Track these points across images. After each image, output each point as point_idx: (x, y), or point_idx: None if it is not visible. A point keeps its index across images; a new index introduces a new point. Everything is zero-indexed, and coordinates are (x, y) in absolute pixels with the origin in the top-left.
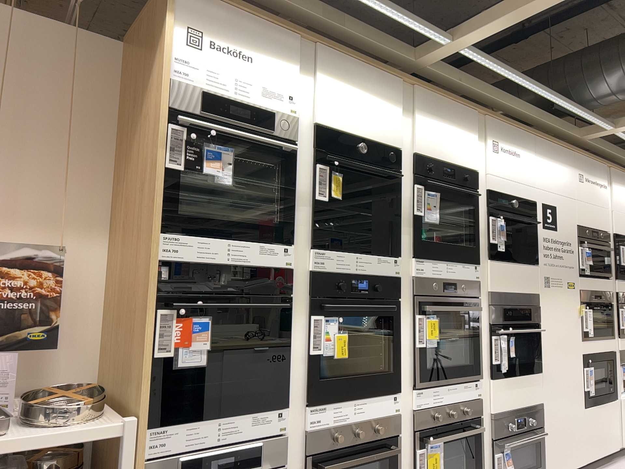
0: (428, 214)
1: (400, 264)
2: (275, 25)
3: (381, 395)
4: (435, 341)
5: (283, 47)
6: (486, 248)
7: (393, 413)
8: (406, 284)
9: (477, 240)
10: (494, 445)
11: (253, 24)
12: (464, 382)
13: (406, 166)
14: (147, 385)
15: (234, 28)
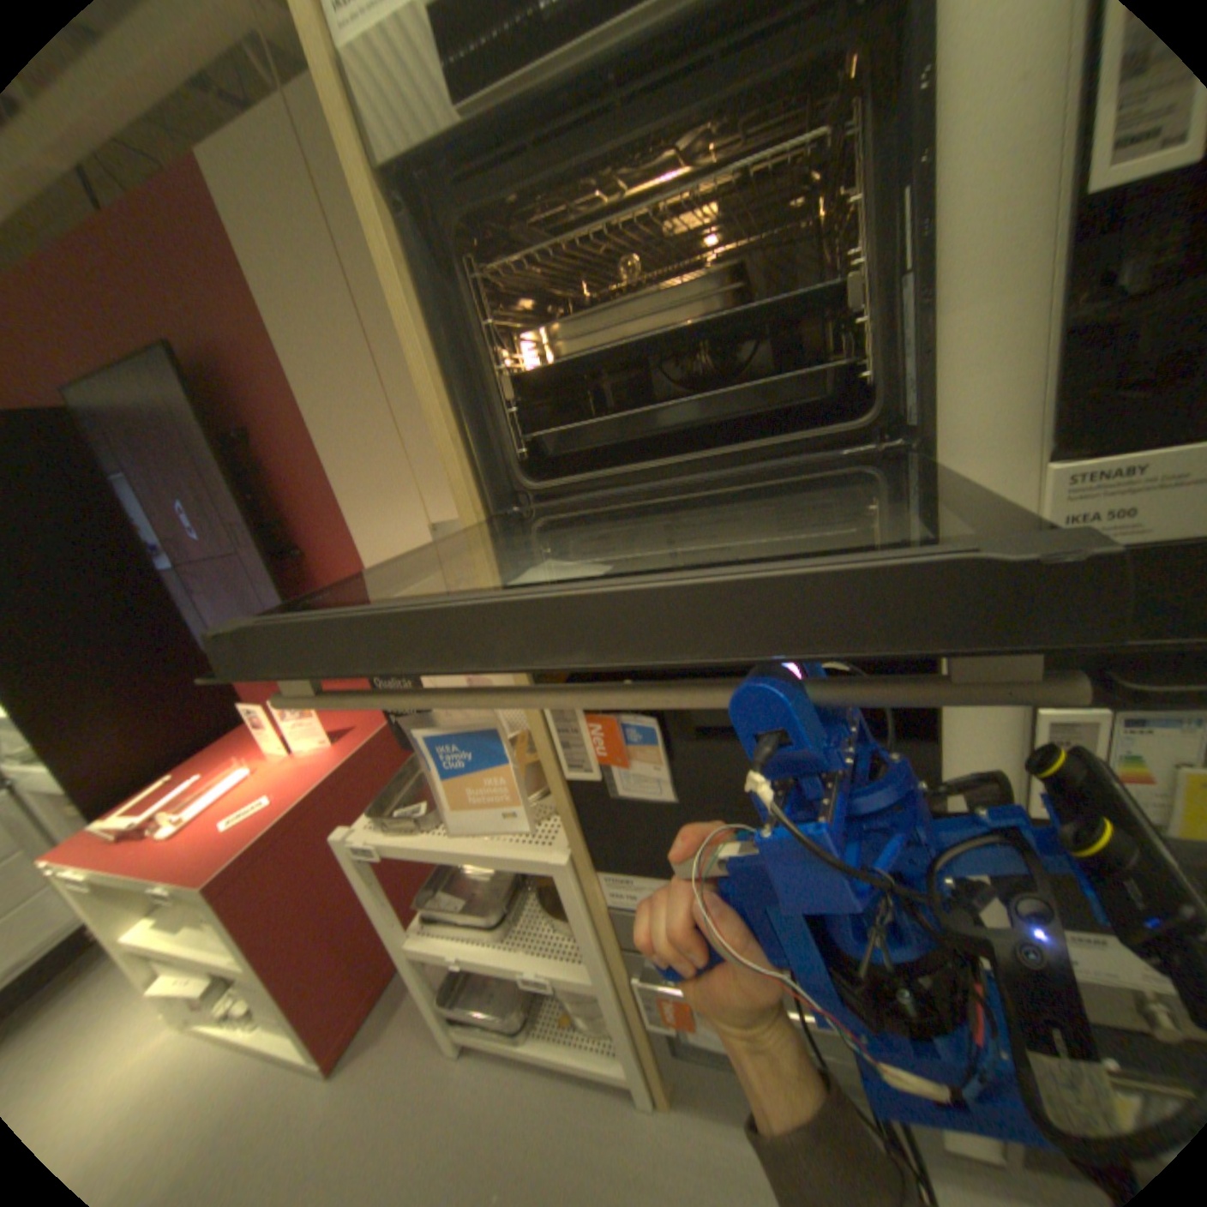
0: None
1: None
2: None
3: None
4: None
5: None
6: None
7: None
8: None
9: None
10: None
11: None
12: None
13: None
14: (571, 820)
15: None
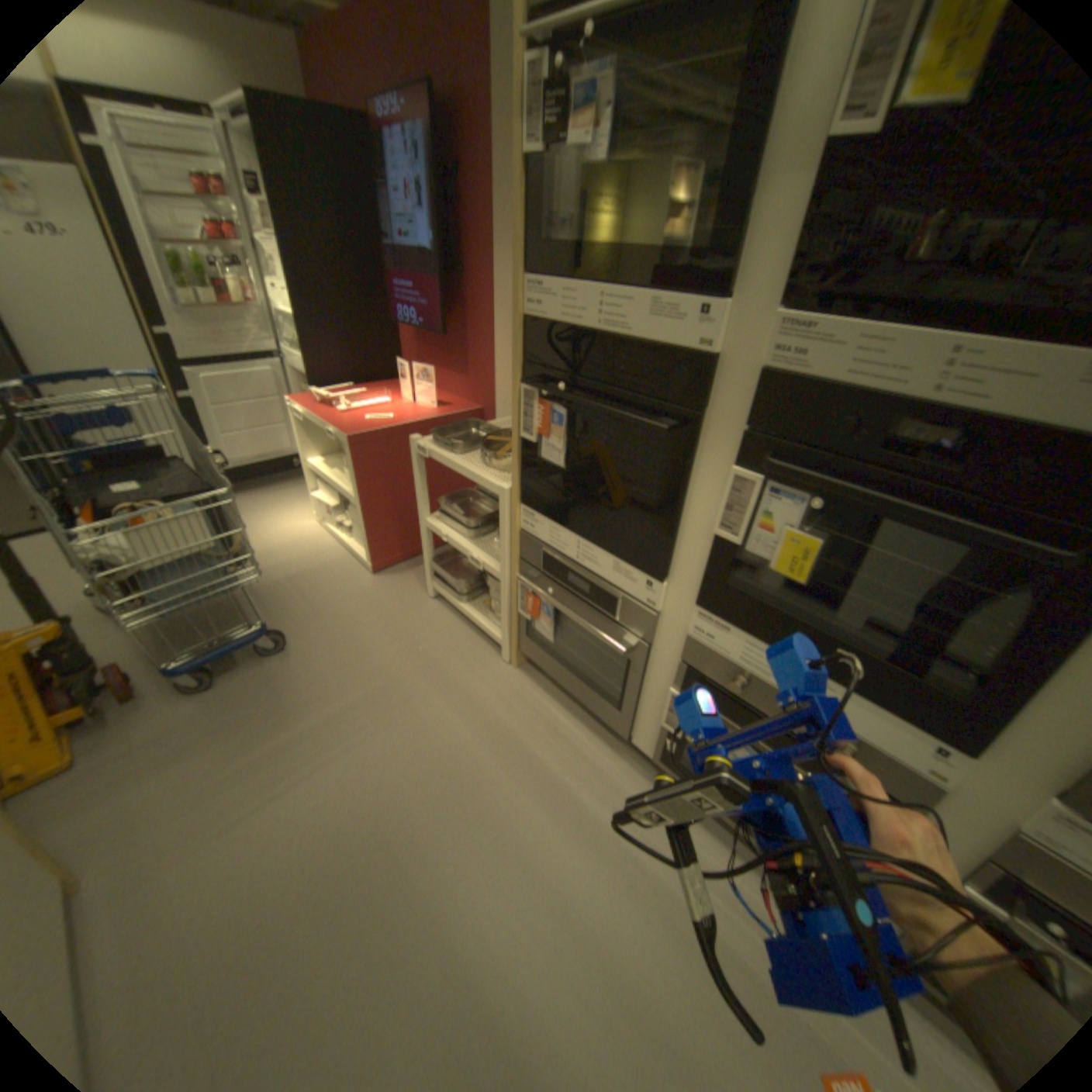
0: None
1: None
2: None
3: (896, 716)
4: None
5: None
6: None
7: (922, 773)
8: None
9: None
10: None
11: None
12: None
13: None
14: (517, 465)
15: None
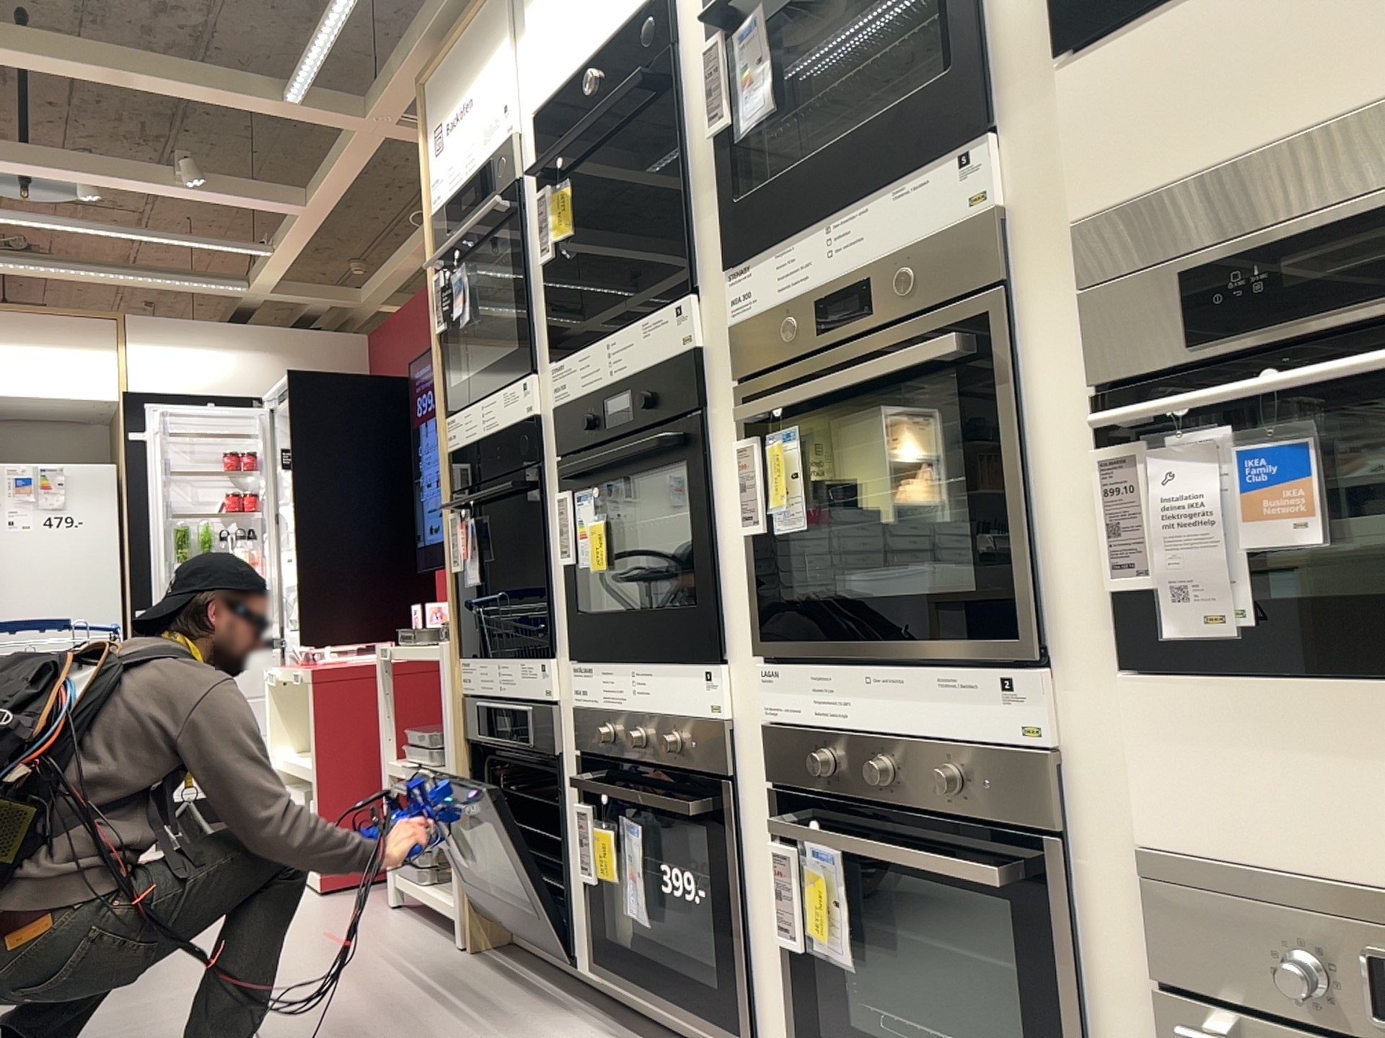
0: (746, 103)
1: (687, 312)
2: (478, 11)
3: (682, 665)
4: (796, 513)
5: (489, 34)
6: (1039, 18)
7: (708, 717)
8: (721, 357)
9: (975, 22)
10: (1164, 1022)
11: (465, 45)
12: (942, 666)
13: (691, 15)
14: (451, 606)
15: (455, 78)
